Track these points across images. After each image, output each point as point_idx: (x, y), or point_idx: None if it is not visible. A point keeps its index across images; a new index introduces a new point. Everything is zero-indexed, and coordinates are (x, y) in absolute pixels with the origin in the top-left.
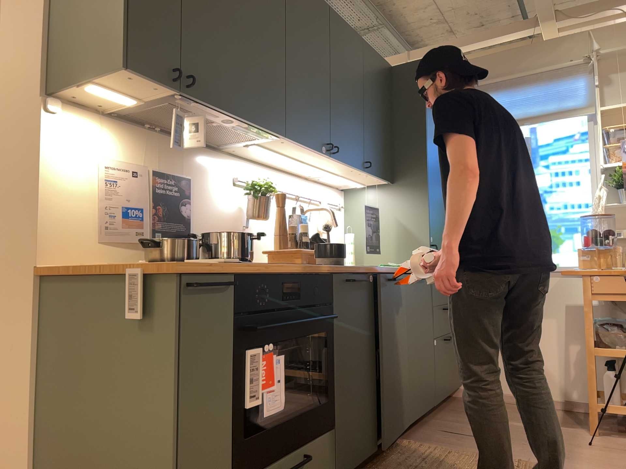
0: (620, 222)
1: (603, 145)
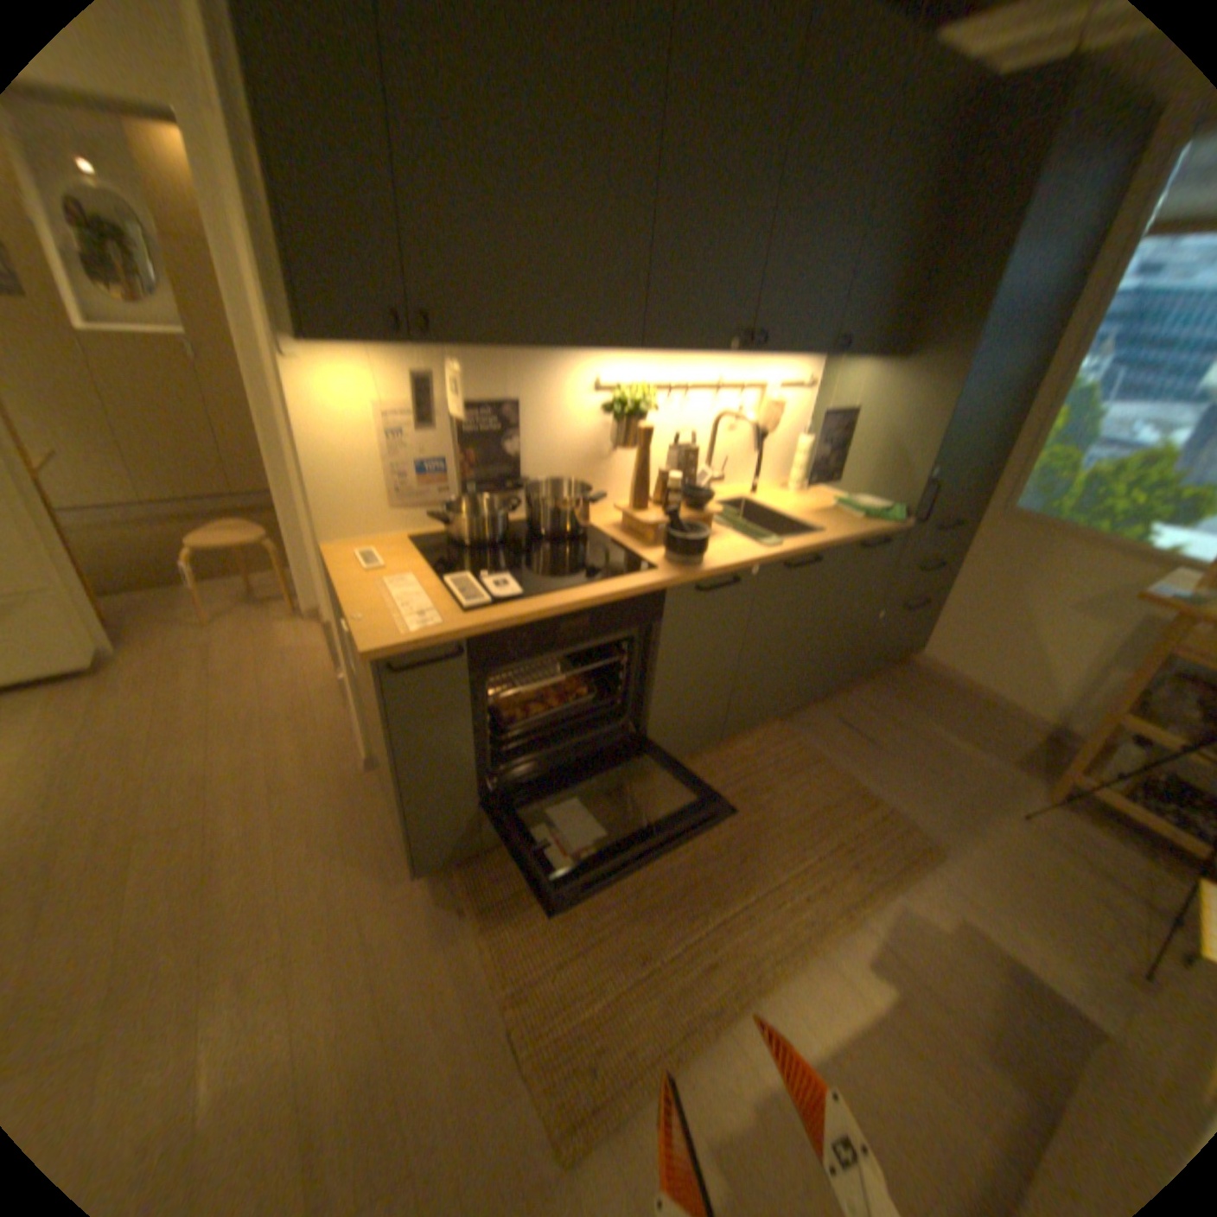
0: None
1: None
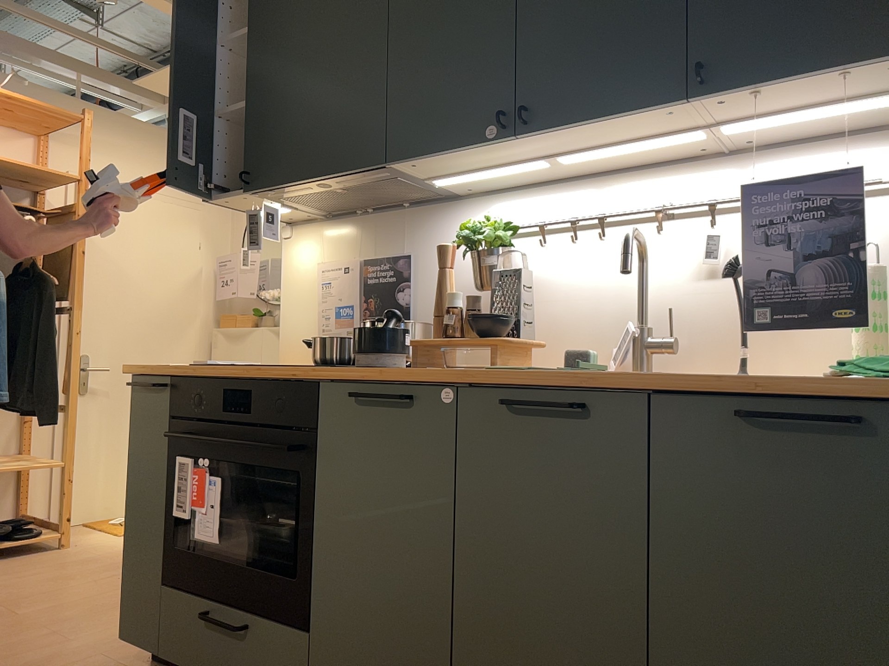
0: None
1: None
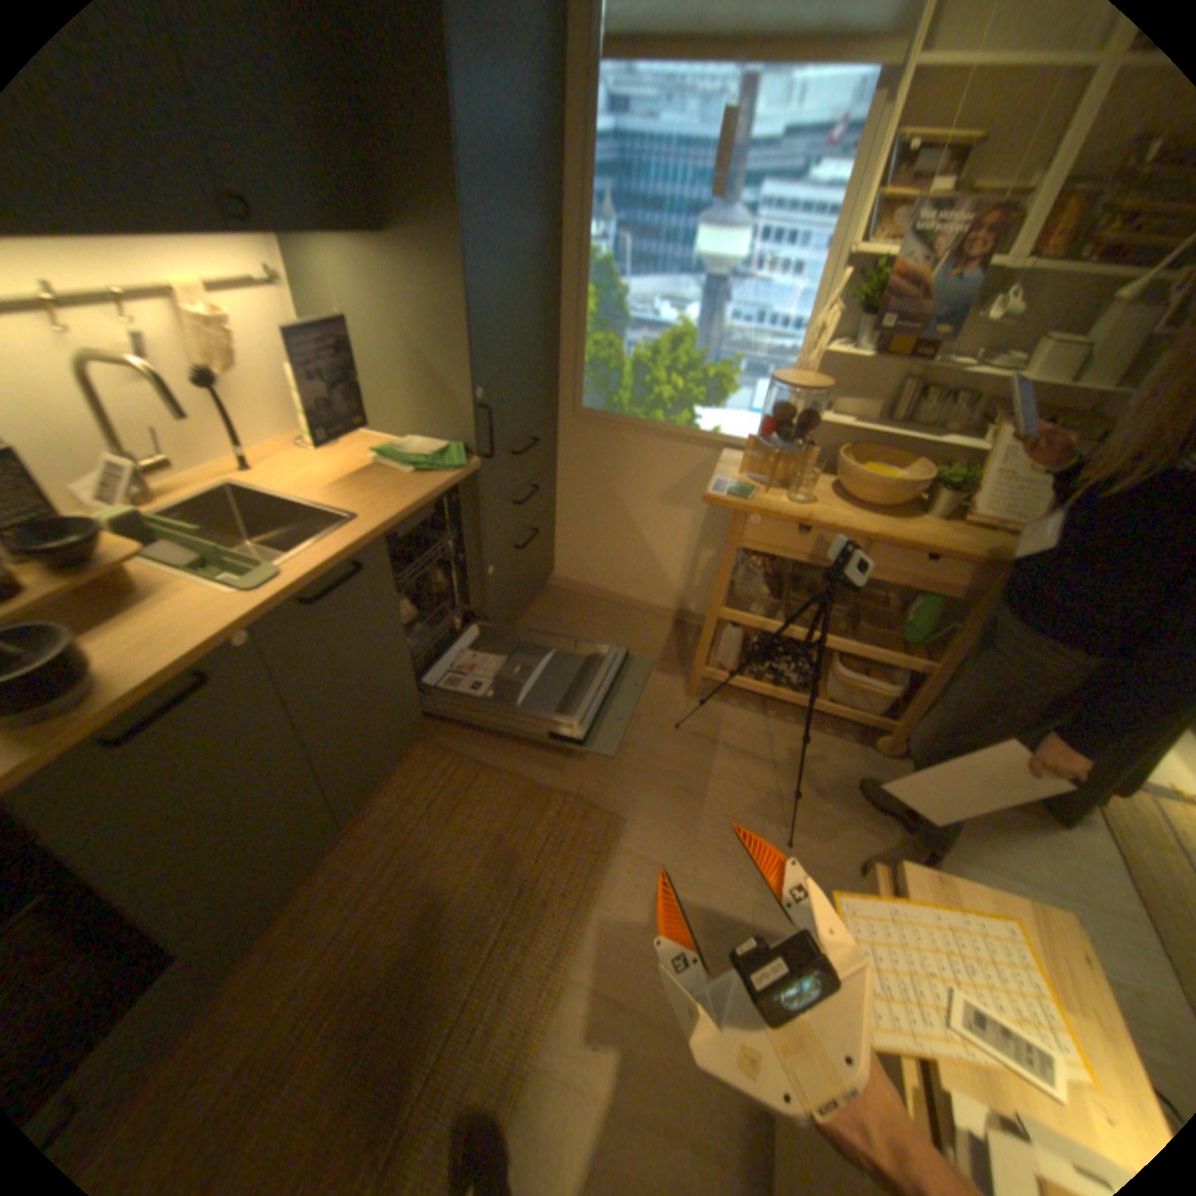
0: (842, 375)
1: (884, 176)
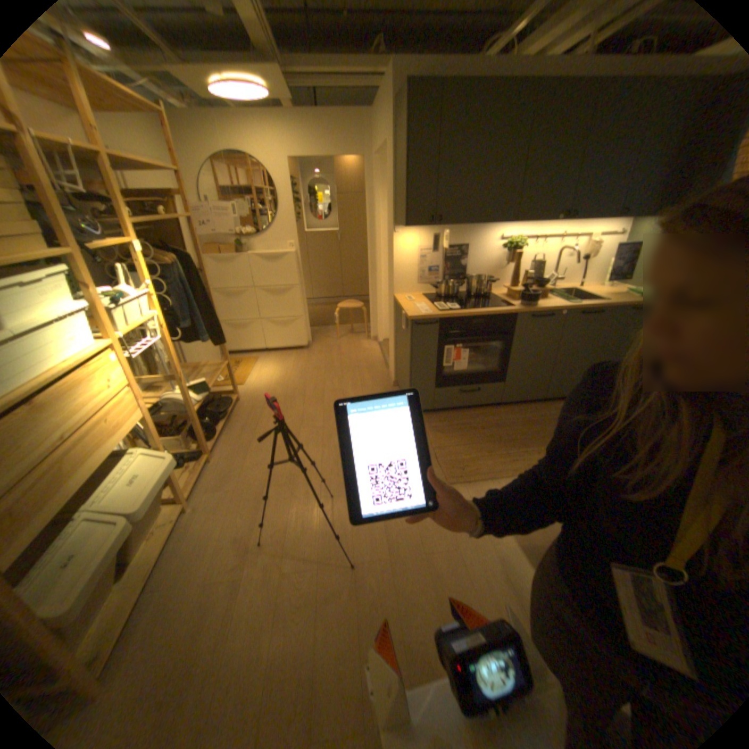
0: None
1: None
